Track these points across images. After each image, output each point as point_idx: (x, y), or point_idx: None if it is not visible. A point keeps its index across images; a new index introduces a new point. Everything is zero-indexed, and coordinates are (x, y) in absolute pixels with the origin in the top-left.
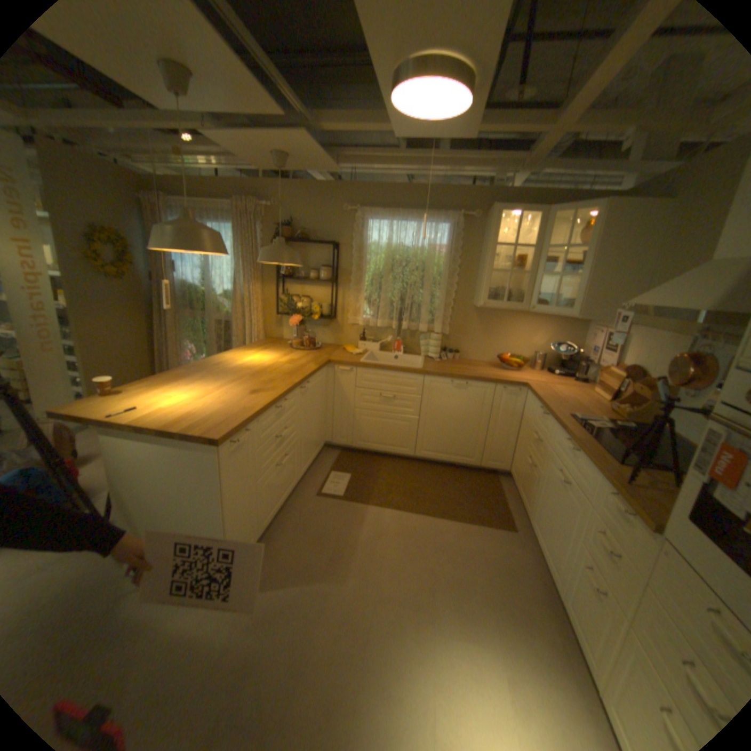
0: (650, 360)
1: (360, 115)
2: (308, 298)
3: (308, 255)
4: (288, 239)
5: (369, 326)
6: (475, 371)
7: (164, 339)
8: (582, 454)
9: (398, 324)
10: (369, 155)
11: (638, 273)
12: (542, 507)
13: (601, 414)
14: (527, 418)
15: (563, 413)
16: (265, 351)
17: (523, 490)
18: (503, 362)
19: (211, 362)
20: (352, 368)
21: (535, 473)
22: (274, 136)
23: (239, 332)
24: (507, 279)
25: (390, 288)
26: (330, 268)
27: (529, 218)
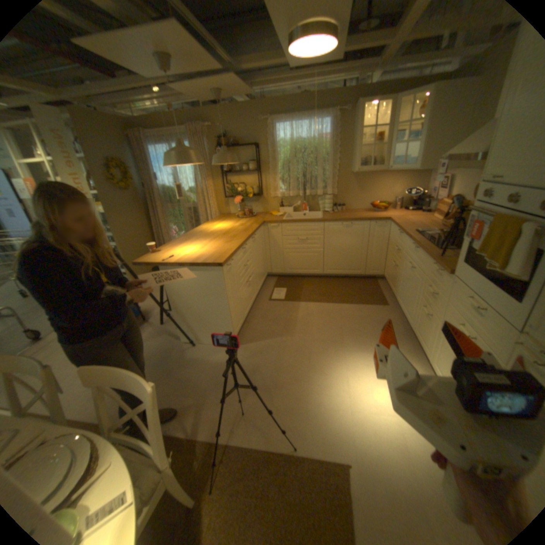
0: (466, 190)
1: (265, 55)
2: (243, 184)
3: (239, 155)
4: (225, 146)
5: (284, 196)
6: (356, 215)
7: (158, 224)
8: (420, 249)
9: (303, 193)
10: (271, 78)
11: (457, 133)
12: (401, 287)
13: (434, 228)
14: (391, 239)
15: (411, 230)
16: (223, 222)
17: (391, 283)
18: (374, 207)
19: (195, 231)
20: (278, 224)
21: (397, 270)
22: (213, 80)
23: (203, 213)
24: (372, 150)
25: (295, 169)
26: (254, 161)
27: (384, 104)
